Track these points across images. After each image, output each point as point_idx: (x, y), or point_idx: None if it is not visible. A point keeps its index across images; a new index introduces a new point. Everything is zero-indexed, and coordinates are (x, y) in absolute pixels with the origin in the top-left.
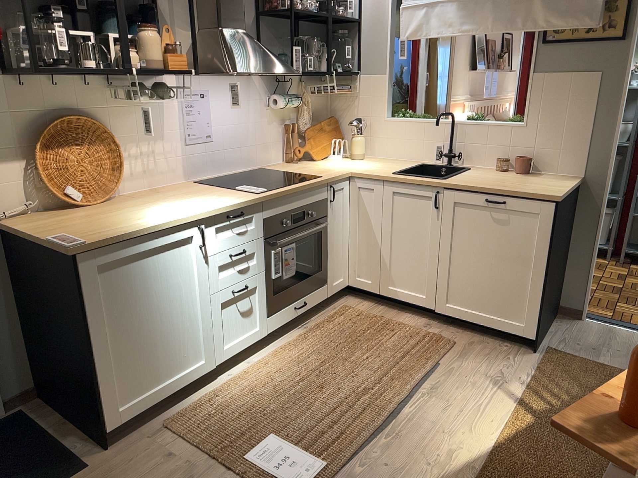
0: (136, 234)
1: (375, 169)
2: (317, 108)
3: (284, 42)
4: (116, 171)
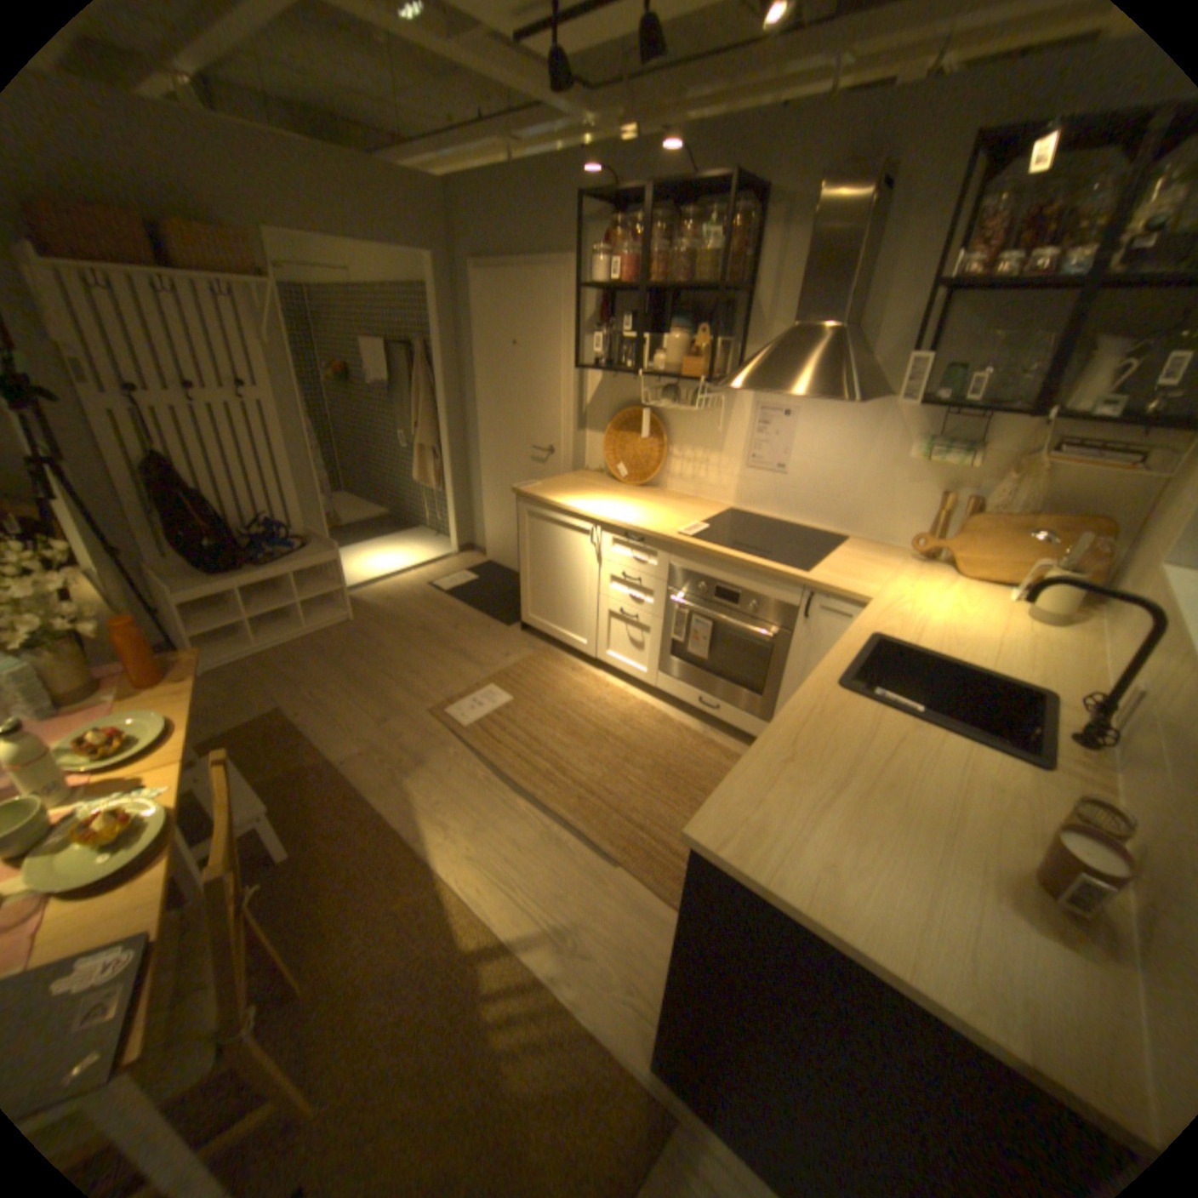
0: (547, 502)
1: (920, 625)
2: (1094, 490)
3: (1006, 340)
4: (659, 465)
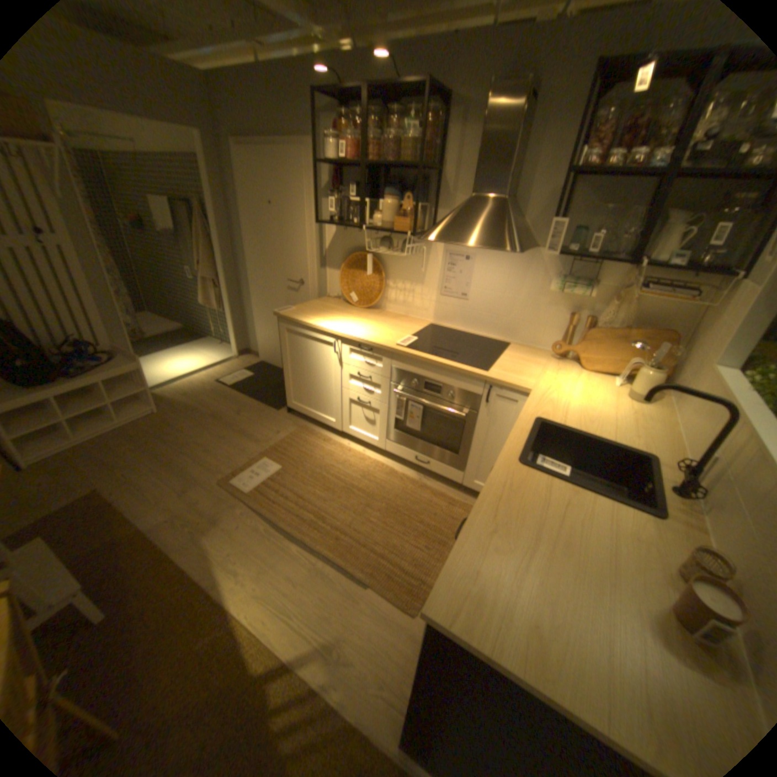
0: (300, 323)
1: (564, 408)
2: (664, 312)
3: (611, 210)
4: (380, 294)
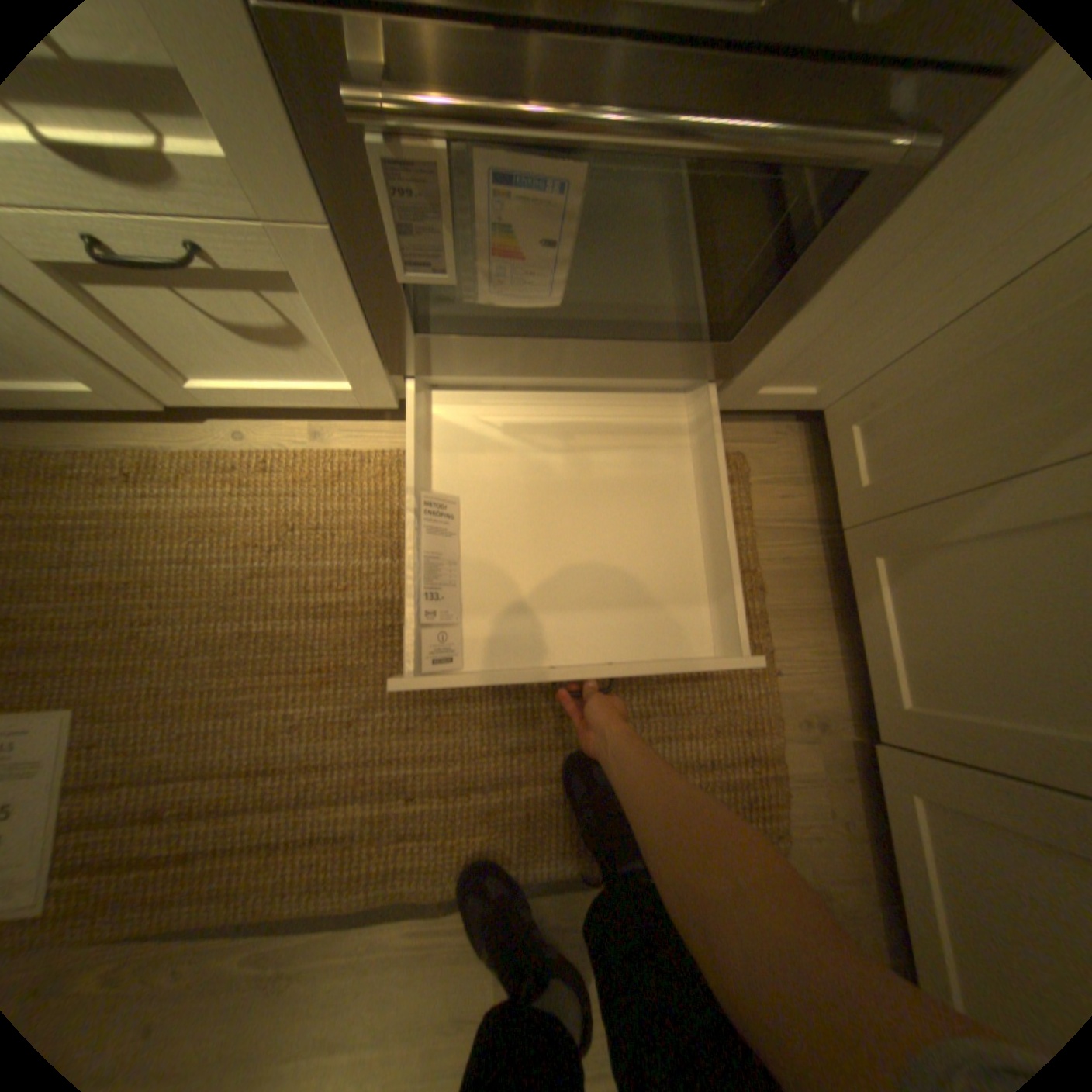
0: None
1: None
2: None
3: None
4: None
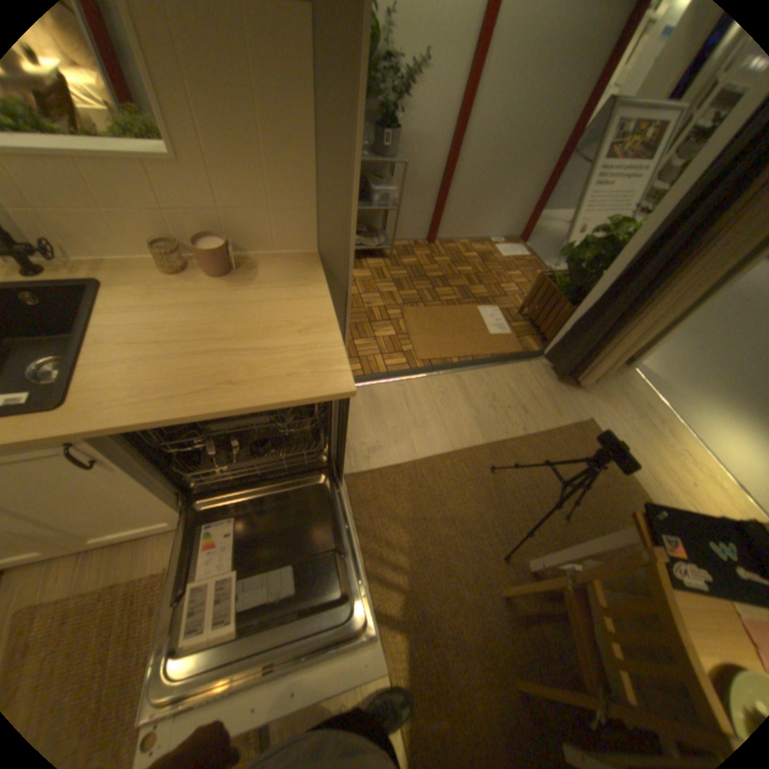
0: None
1: None
2: None
3: None
4: None
